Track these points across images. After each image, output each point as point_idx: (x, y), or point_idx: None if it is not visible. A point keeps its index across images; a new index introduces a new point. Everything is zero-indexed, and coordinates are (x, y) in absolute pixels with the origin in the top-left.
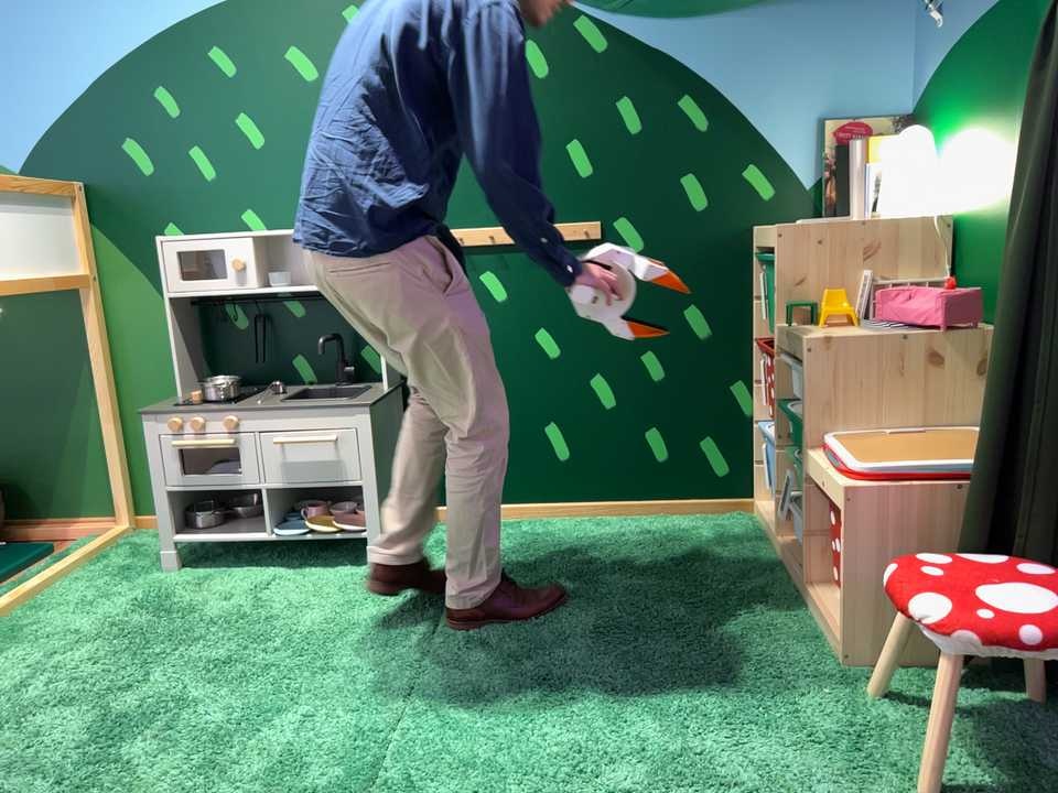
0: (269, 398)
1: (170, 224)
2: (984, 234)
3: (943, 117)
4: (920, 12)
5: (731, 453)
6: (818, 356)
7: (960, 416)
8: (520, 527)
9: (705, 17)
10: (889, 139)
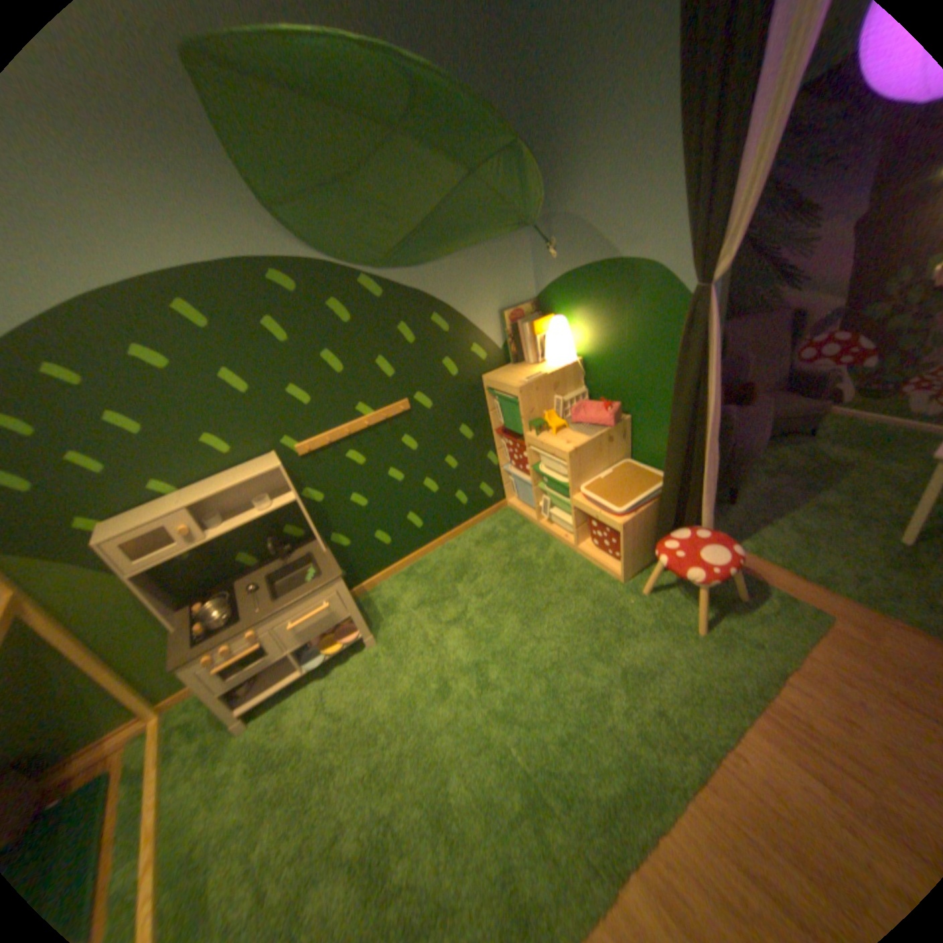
0: (255, 599)
1: (77, 518)
2: (605, 371)
3: (565, 307)
4: (536, 245)
5: (492, 485)
6: (572, 458)
7: (619, 457)
8: (413, 570)
9: (434, 263)
10: (535, 317)
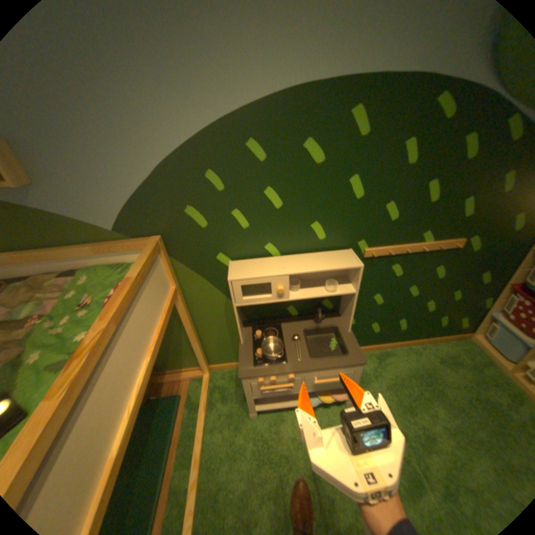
0: (297, 348)
1: (220, 253)
2: None
3: None
4: None
5: (473, 322)
6: None
7: None
8: (383, 358)
9: None
10: None
